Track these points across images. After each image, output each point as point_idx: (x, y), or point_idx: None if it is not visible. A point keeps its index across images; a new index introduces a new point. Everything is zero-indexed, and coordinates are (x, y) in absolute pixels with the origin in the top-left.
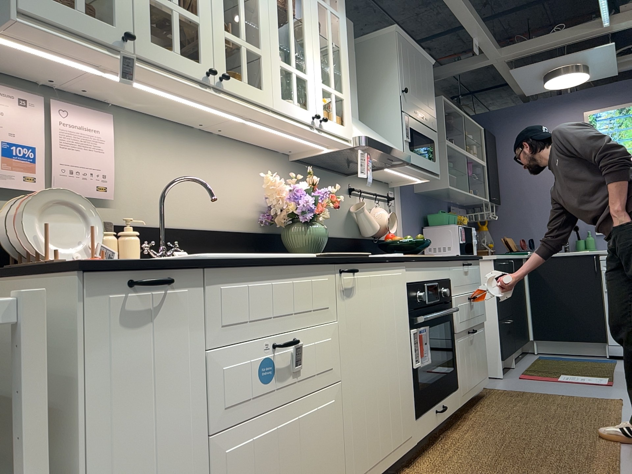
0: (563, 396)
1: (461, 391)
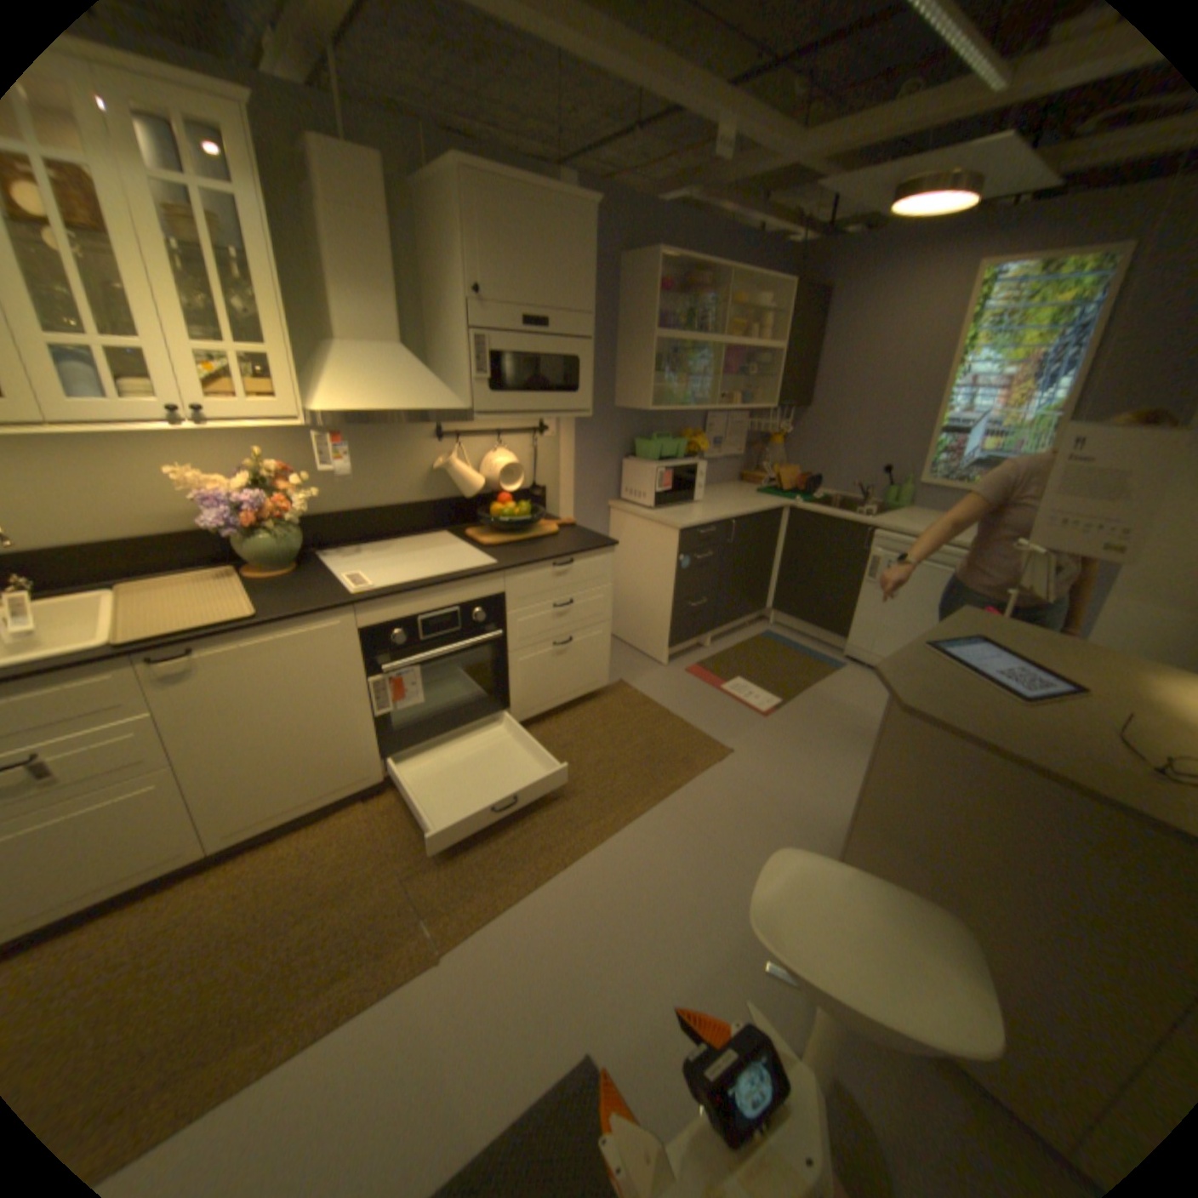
0: (677, 724)
1: (517, 710)
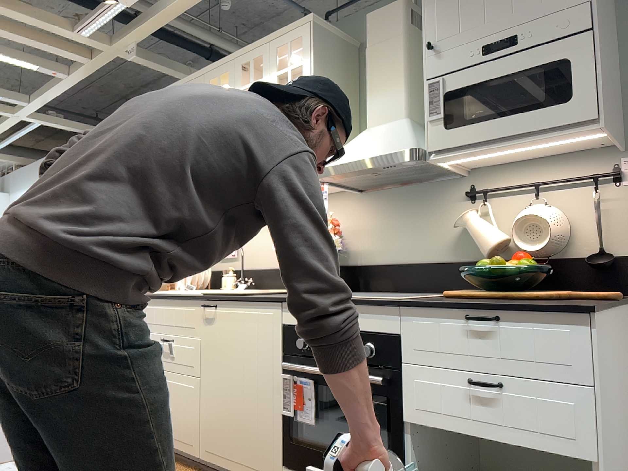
0: None
1: None
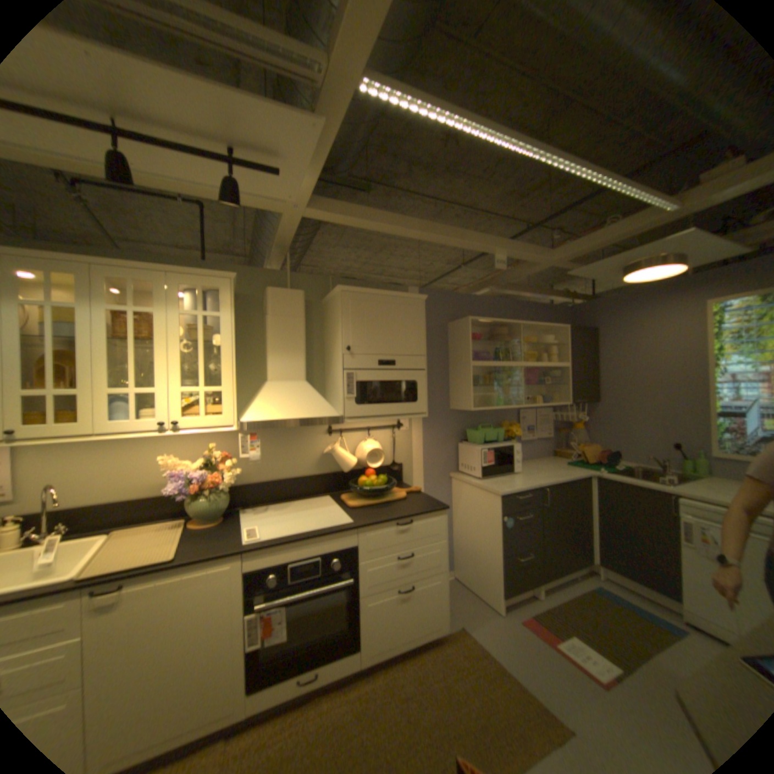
0: (514, 688)
1: (366, 653)
